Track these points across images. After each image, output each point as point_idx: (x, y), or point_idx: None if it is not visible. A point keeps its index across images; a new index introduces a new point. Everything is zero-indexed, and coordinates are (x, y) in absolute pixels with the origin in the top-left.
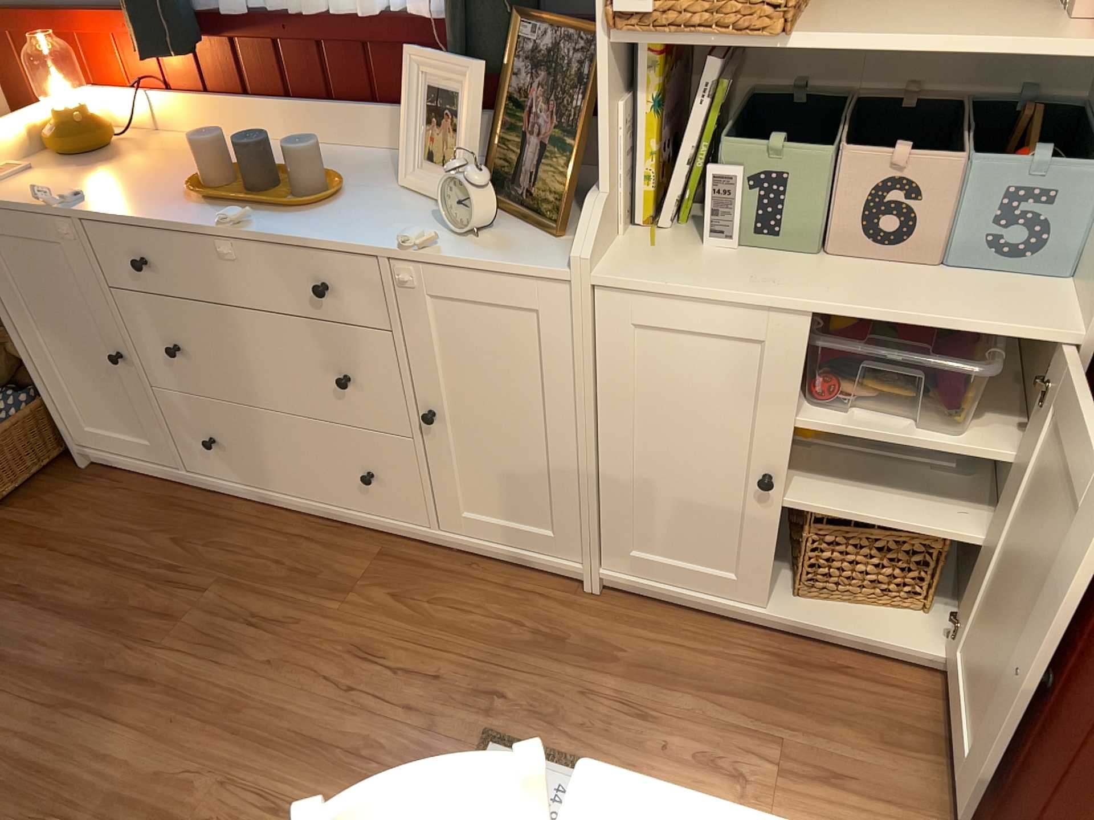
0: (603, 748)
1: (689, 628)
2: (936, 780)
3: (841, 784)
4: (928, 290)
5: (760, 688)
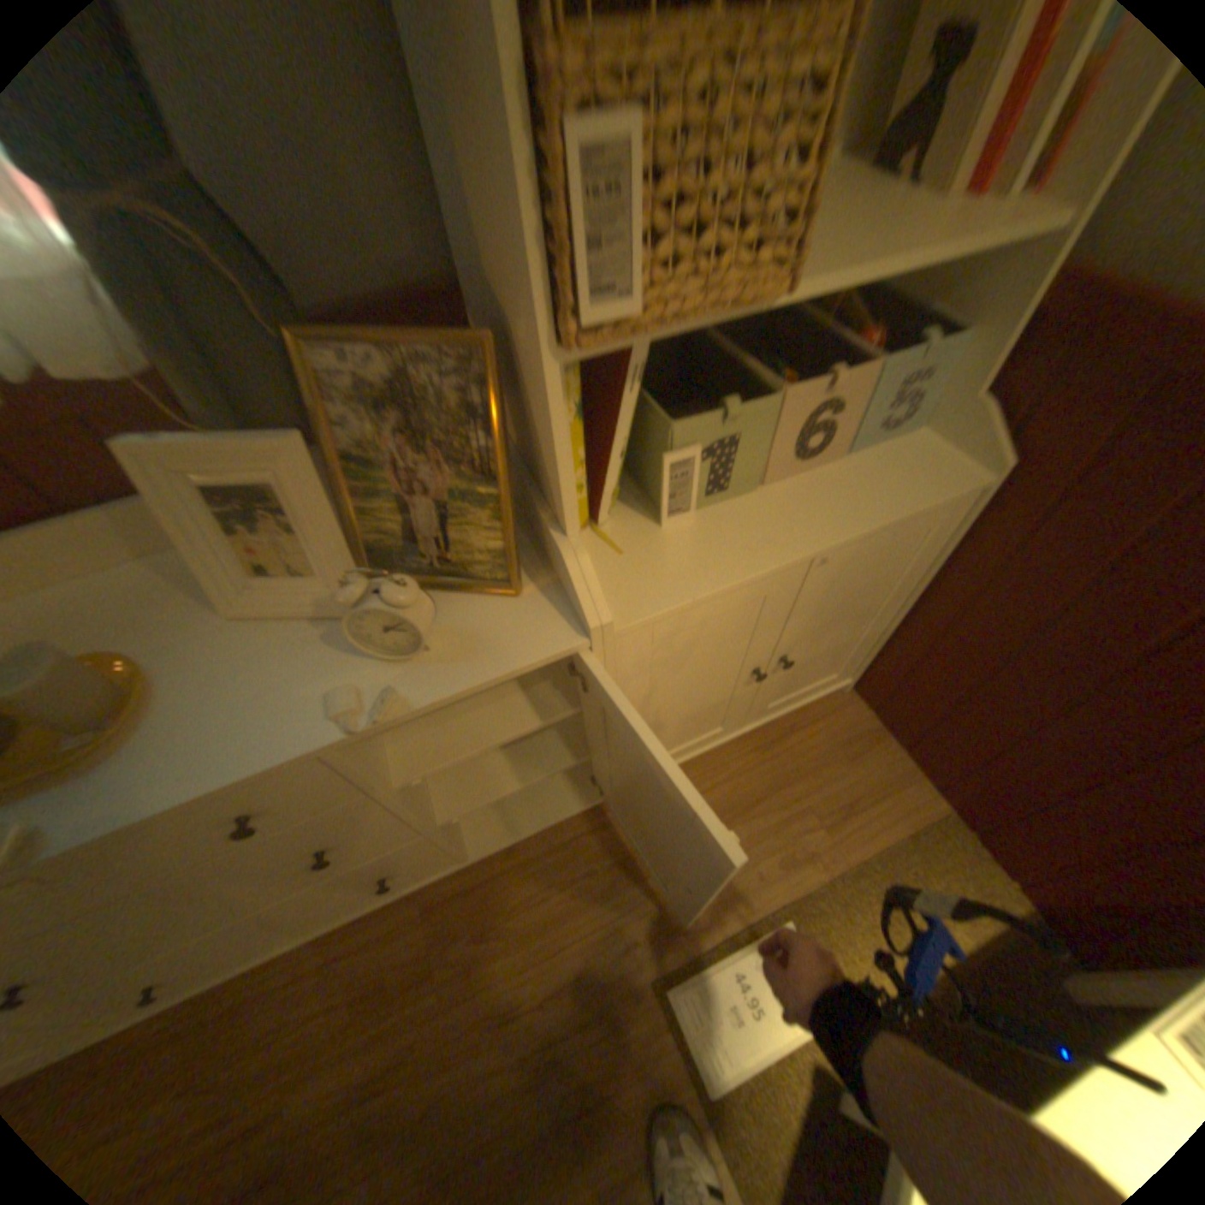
0: (736, 922)
1: (699, 777)
2: (896, 765)
3: (864, 812)
4: (870, 480)
5: (773, 785)
